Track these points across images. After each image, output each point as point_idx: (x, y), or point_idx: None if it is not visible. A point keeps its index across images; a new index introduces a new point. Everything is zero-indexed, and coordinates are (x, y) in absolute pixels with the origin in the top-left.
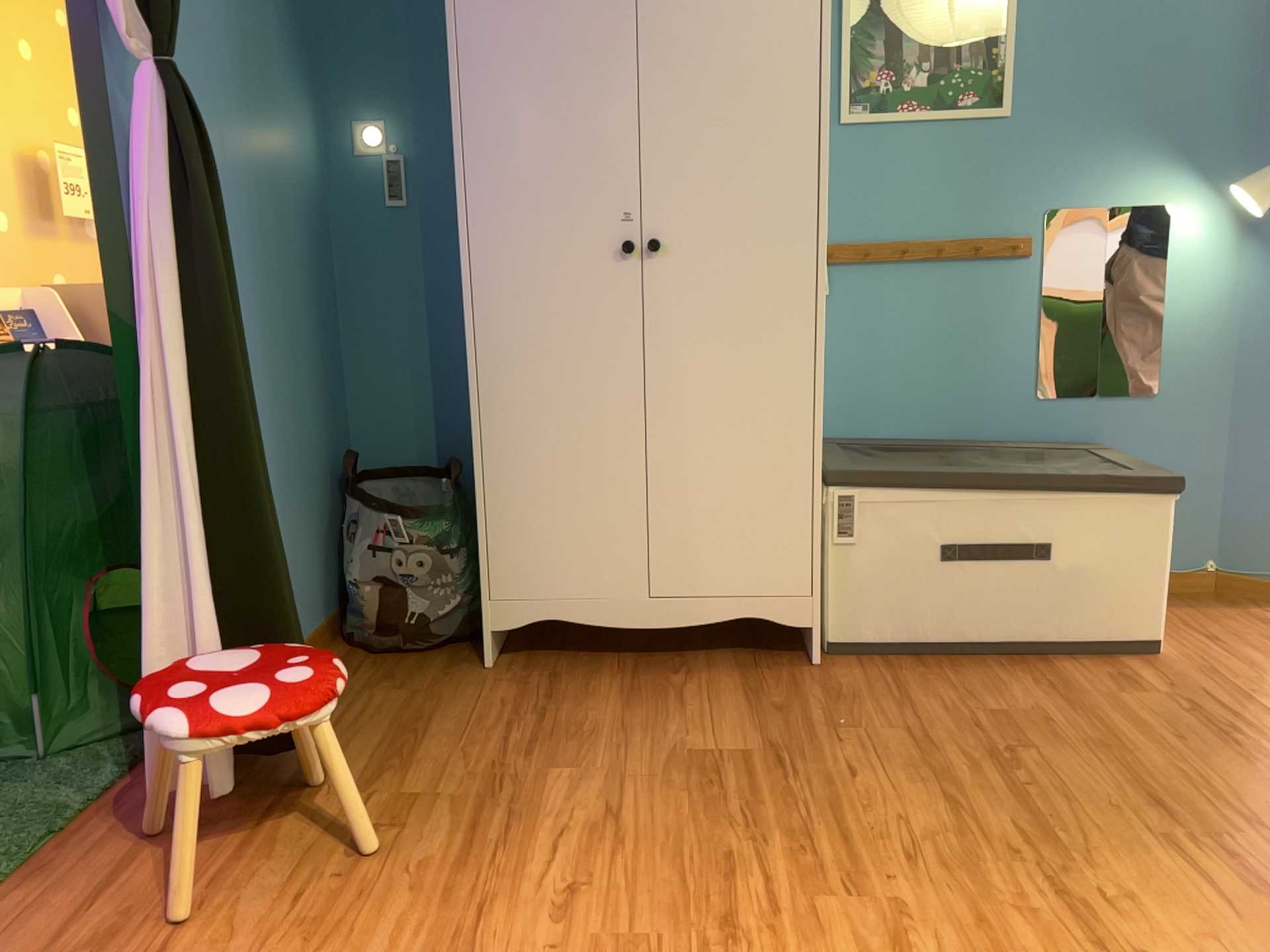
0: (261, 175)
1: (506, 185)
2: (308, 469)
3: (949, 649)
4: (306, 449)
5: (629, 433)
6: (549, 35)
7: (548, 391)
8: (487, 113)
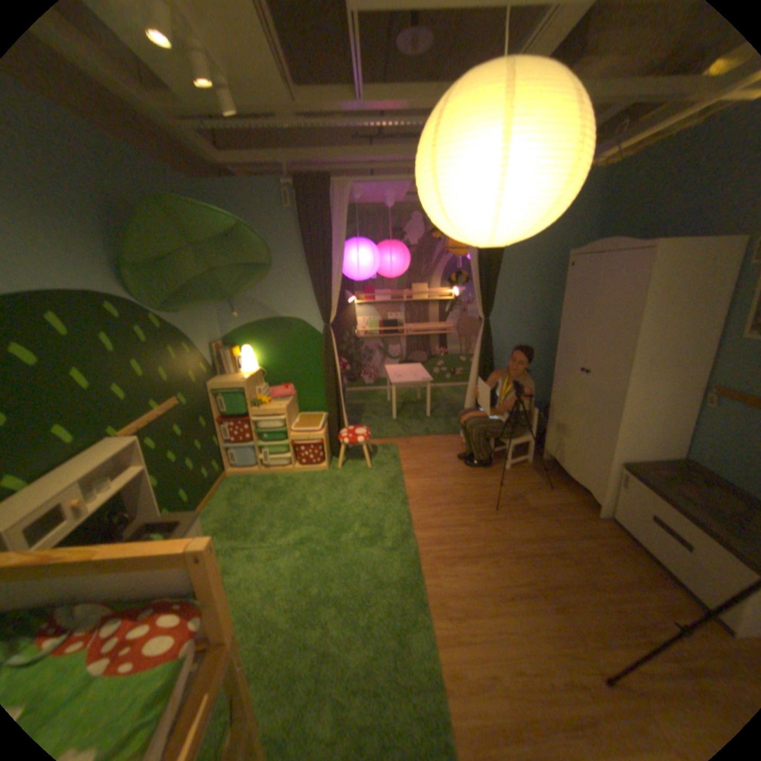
0: (538, 328)
1: (565, 345)
2: (541, 396)
3: (645, 553)
4: (542, 391)
5: (575, 421)
6: (579, 308)
7: (563, 401)
8: (565, 326)
